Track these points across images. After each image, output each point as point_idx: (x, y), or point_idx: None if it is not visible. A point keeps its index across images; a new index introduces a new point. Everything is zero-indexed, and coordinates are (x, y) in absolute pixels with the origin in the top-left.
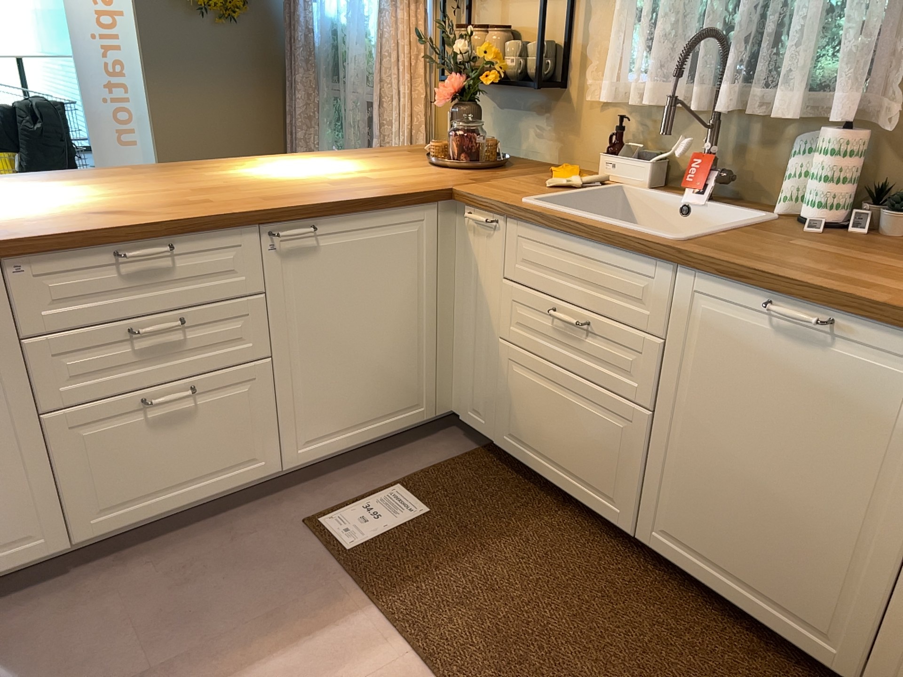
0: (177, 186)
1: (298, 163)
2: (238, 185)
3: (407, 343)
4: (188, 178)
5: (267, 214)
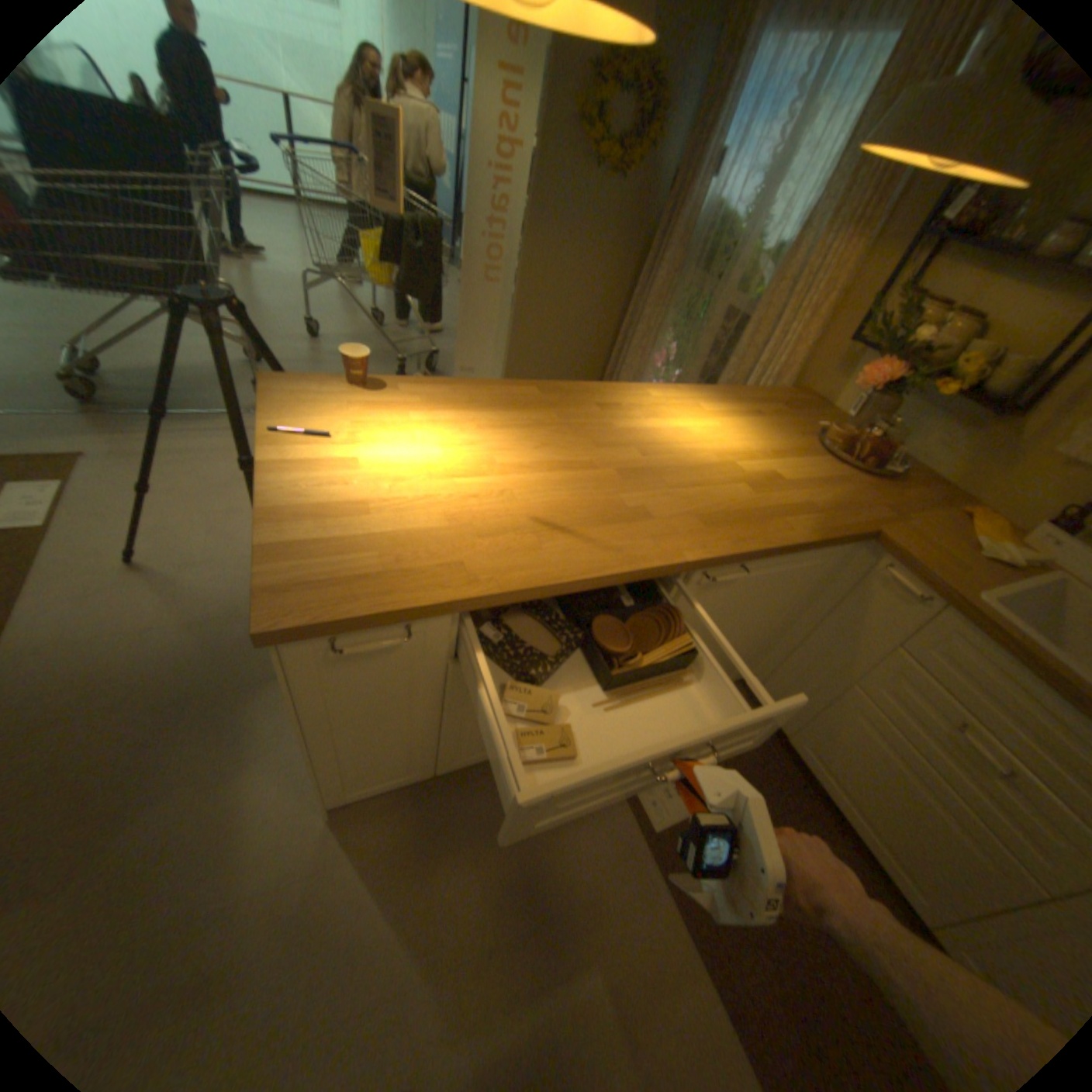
0: (597, 455)
1: (693, 414)
2: (657, 465)
3: (752, 643)
4: (600, 432)
5: (715, 561)
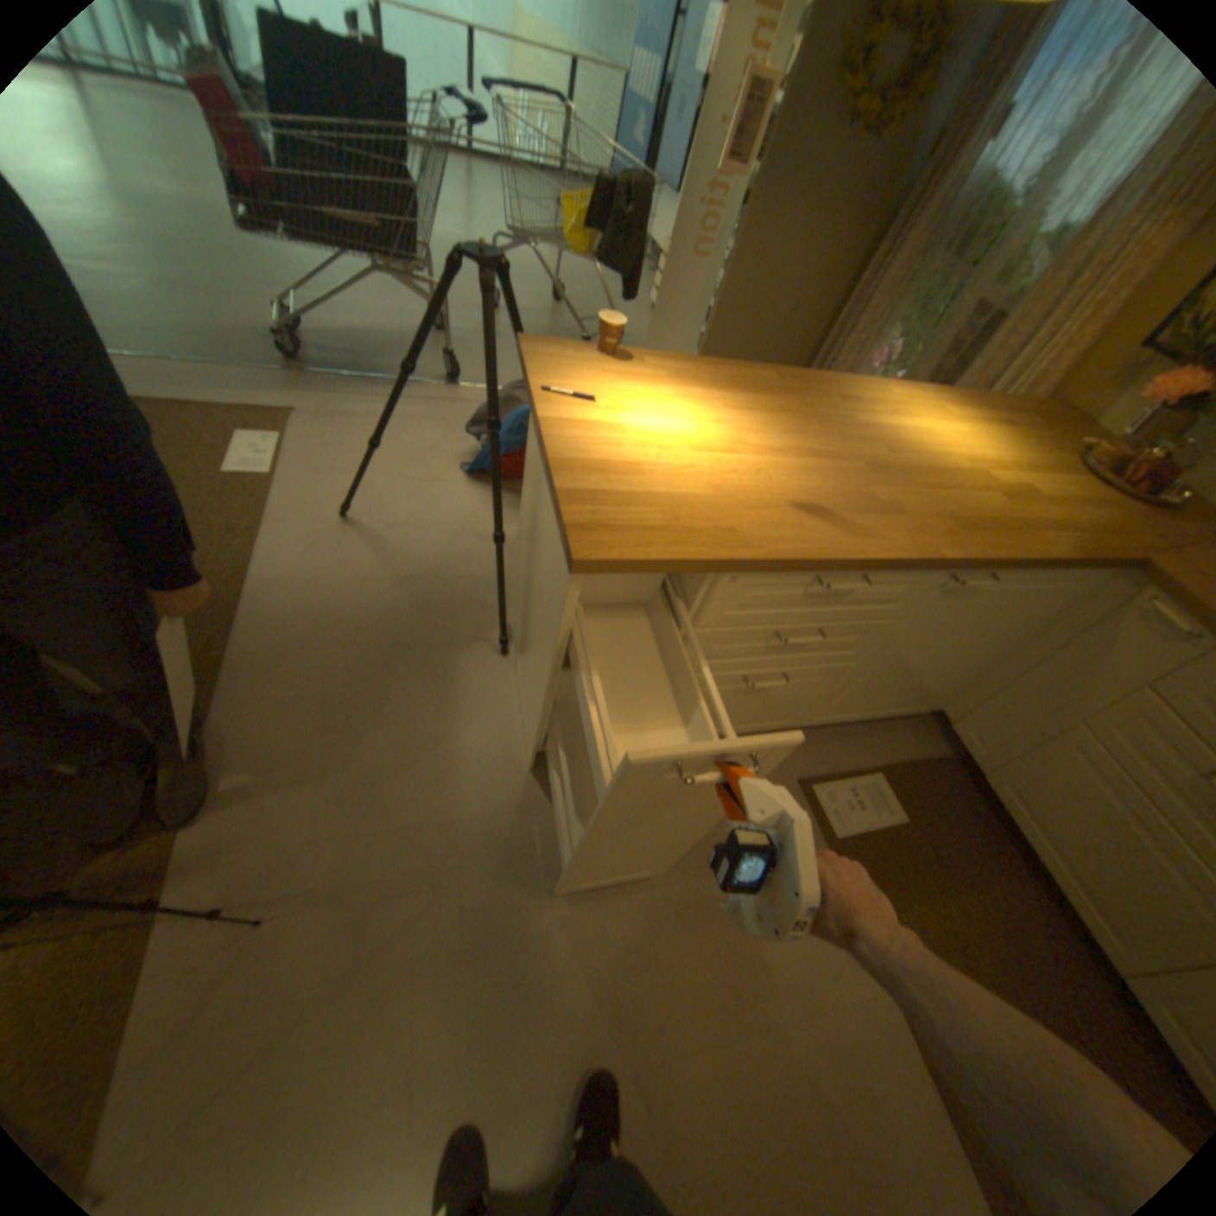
0: (844, 447)
1: (939, 416)
2: (906, 463)
3: (967, 668)
4: (845, 424)
5: (971, 563)
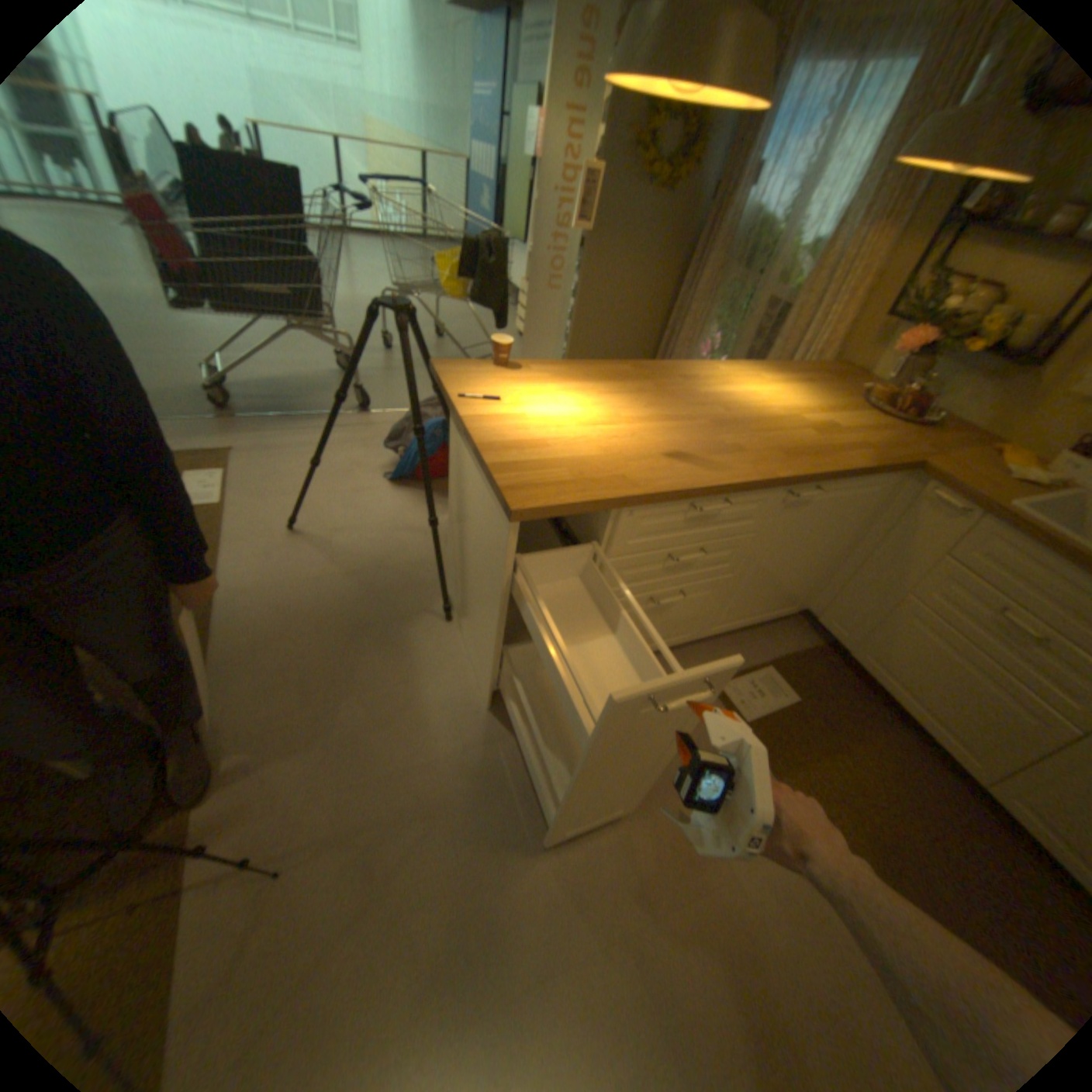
0: (692, 411)
1: (757, 382)
2: (739, 417)
3: (817, 568)
4: (689, 395)
5: (799, 479)
